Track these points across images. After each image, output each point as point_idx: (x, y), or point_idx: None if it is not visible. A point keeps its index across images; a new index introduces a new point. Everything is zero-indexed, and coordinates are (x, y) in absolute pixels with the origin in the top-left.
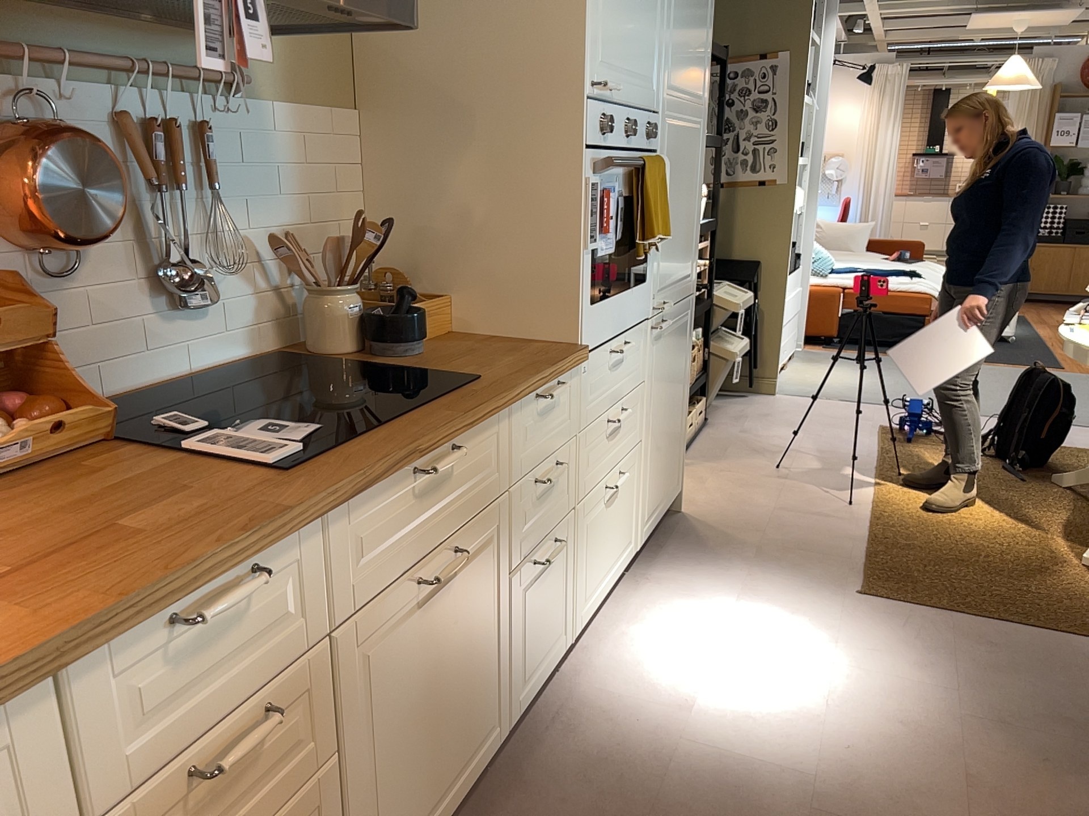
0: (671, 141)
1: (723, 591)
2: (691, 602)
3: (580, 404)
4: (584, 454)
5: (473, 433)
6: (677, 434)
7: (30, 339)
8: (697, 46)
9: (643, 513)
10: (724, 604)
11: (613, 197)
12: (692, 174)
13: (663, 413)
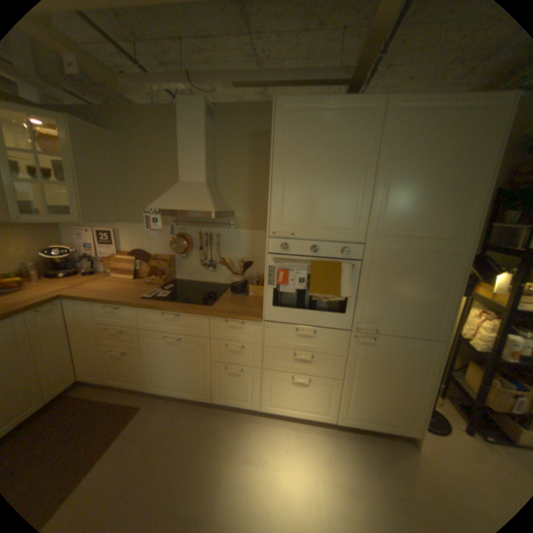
0: (384, 256)
1: (346, 478)
2: (327, 461)
3: (264, 336)
4: (269, 355)
5: (189, 316)
6: (408, 405)
7: (166, 266)
8: (441, 207)
9: (344, 412)
10: (333, 478)
11: (291, 272)
12: (434, 276)
13: (376, 382)
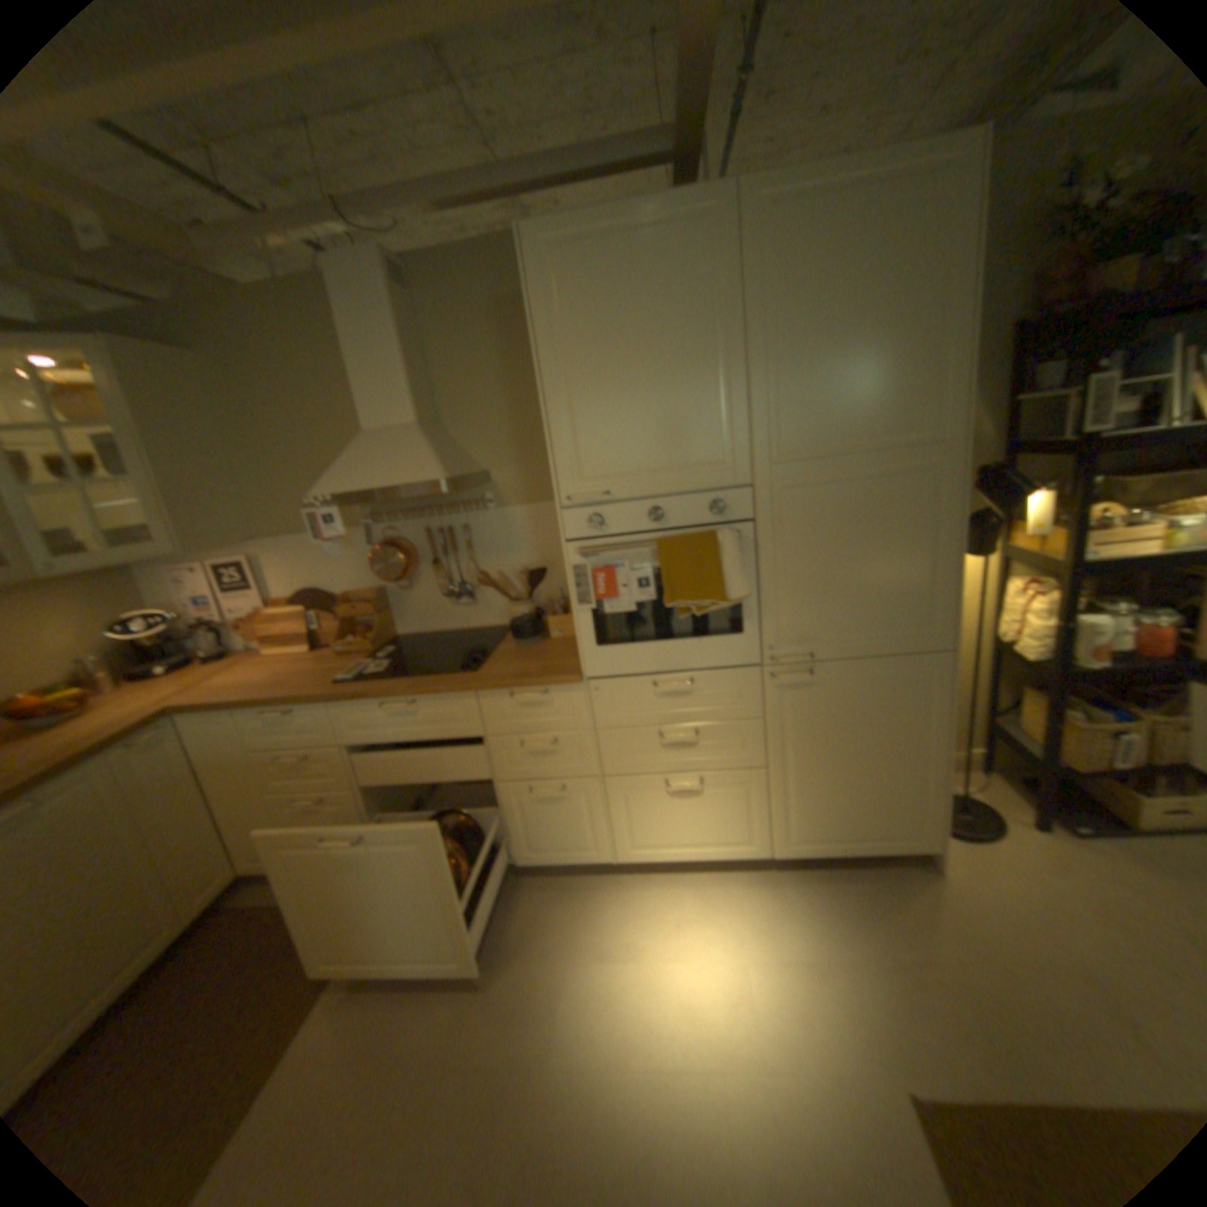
0: (794, 503)
1: (802, 951)
2: (762, 929)
3: (594, 711)
4: (612, 747)
5: (438, 700)
6: (904, 791)
7: (372, 614)
8: (885, 384)
9: (781, 832)
10: (776, 956)
11: (620, 572)
12: (900, 524)
13: (832, 759)
